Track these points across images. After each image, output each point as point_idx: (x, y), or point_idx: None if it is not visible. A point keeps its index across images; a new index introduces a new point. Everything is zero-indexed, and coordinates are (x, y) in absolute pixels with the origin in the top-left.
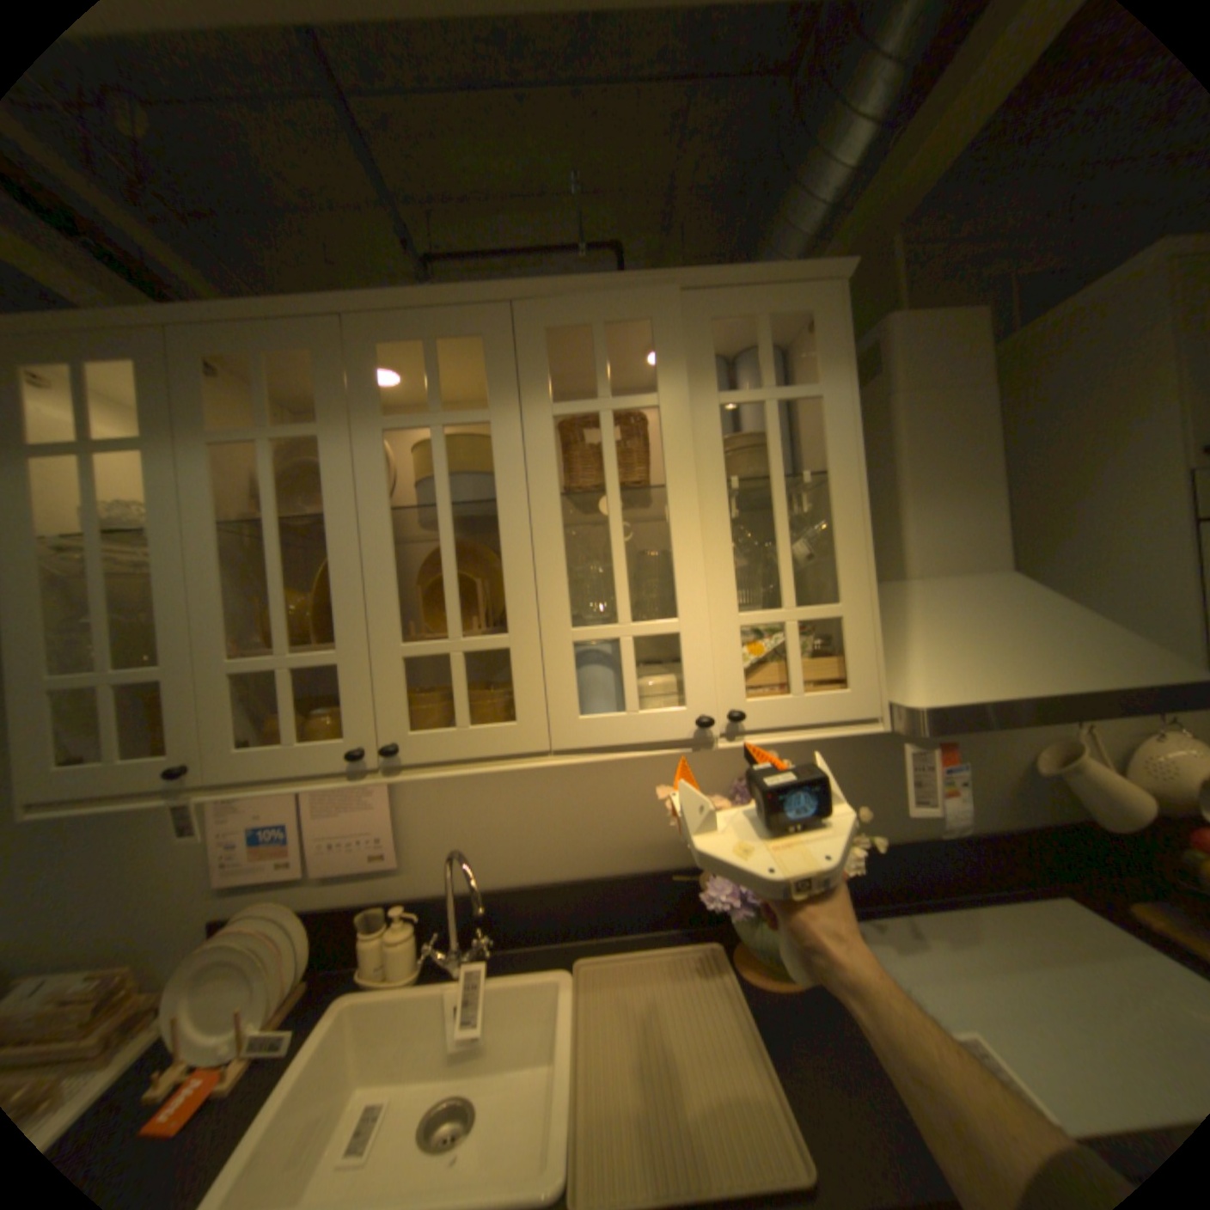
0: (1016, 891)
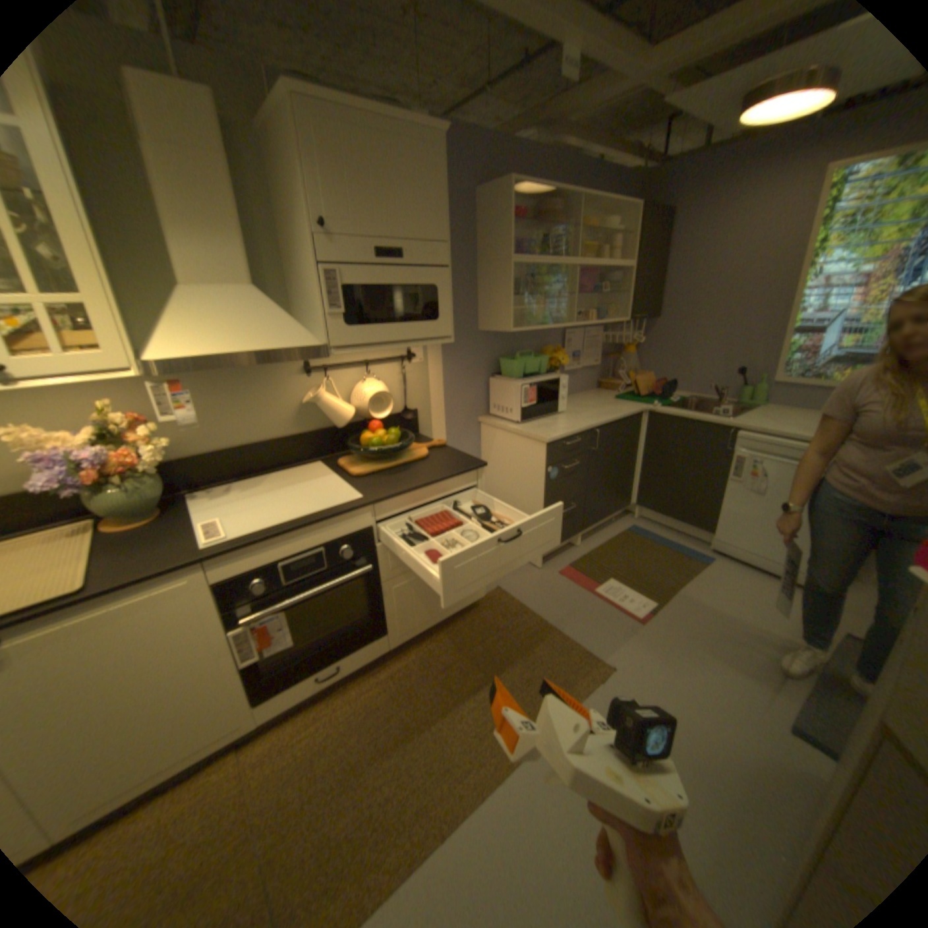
0: (299, 463)
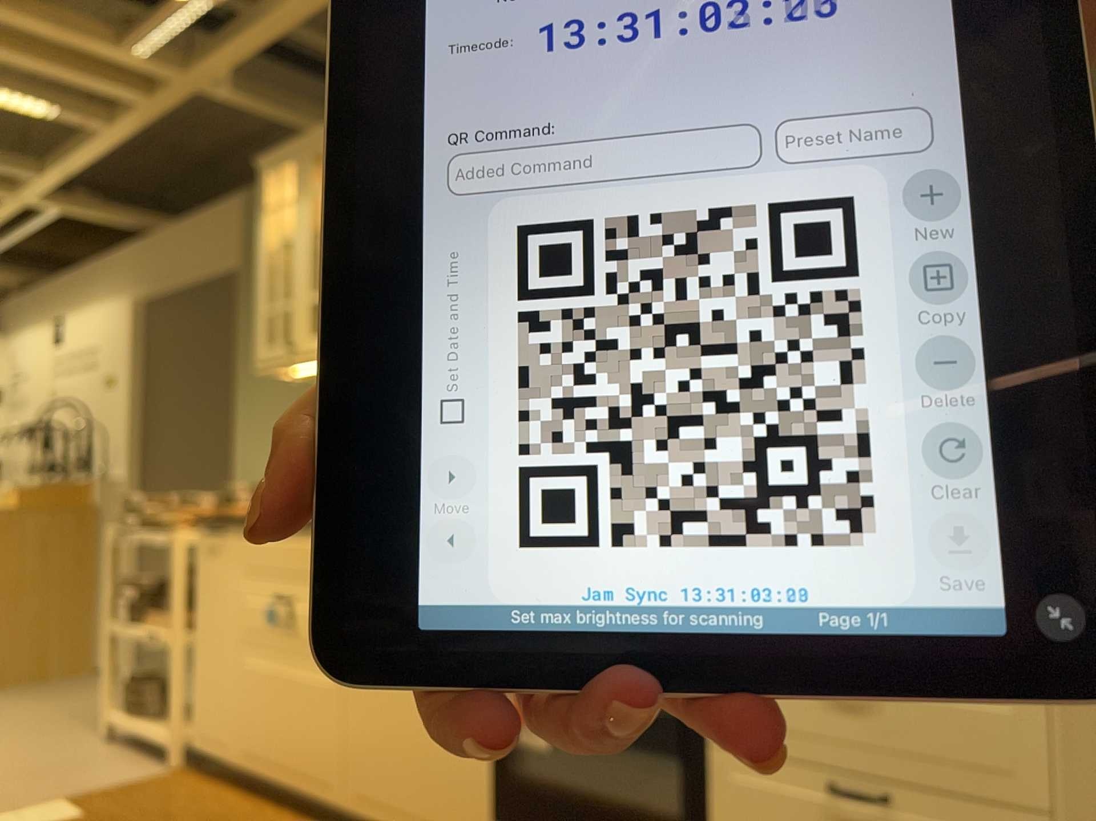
0: None
